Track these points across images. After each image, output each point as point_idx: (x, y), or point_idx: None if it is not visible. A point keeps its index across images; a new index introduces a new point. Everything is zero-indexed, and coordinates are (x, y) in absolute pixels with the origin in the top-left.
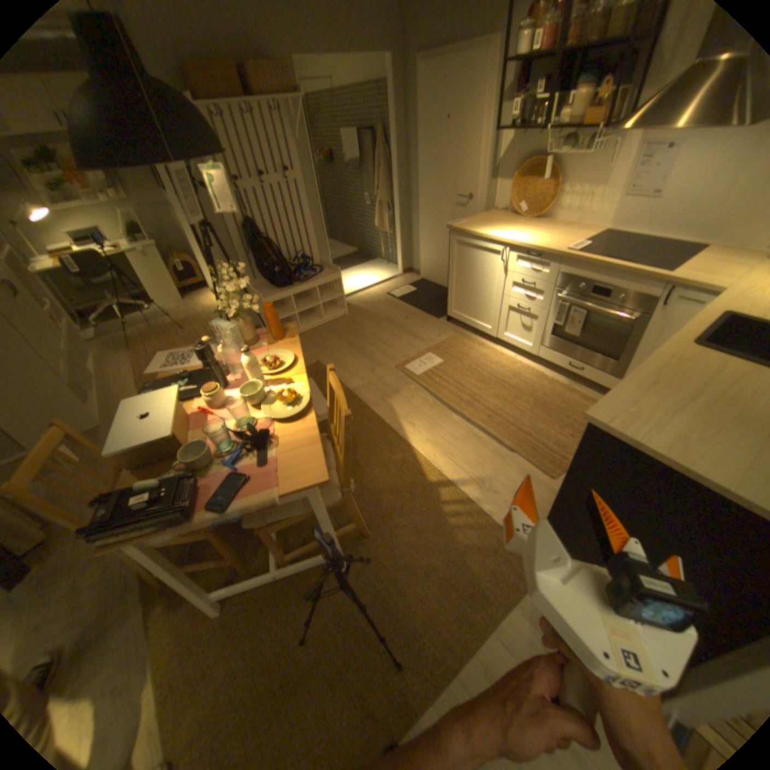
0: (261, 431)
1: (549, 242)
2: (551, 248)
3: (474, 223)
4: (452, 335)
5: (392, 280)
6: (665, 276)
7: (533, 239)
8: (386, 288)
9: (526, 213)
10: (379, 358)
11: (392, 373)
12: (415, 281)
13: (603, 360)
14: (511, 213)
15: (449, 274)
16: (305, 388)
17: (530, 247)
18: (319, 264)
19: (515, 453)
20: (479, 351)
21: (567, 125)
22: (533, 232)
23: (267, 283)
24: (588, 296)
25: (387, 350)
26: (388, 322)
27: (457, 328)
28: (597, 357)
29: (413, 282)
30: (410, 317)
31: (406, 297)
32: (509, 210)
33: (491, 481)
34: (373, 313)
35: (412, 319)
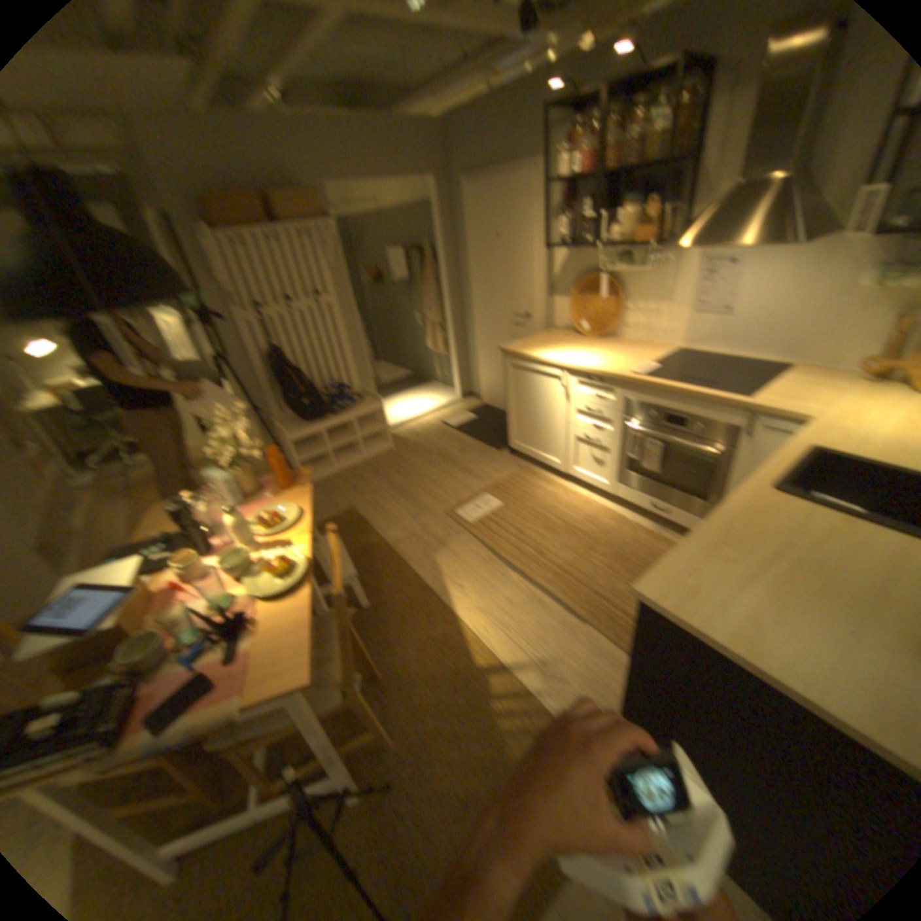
0: (235, 618)
1: (613, 366)
2: (615, 373)
3: (532, 346)
4: (516, 472)
5: (451, 408)
6: (744, 403)
7: (596, 363)
8: (443, 418)
9: (591, 333)
10: (428, 503)
11: (442, 521)
12: (478, 408)
13: (692, 501)
14: (574, 333)
15: (509, 402)
16: (304, 556)
17: (592, 372)
18: (361, 395)
19: (589, 626)
20: (548, 491)
21: (622, 242)
22: (597, 354)
23: (299, 418)
24: (663, 426)
25: (438, 492)
26: (442, 458)
27: (523, 463)
28: (684, 498)
29: (474, 409)
30: (469, 451)
31: (465, 428)
32: (572, 330)
33: (558, 666)
34: (425, 448)
35: (470, 454)
